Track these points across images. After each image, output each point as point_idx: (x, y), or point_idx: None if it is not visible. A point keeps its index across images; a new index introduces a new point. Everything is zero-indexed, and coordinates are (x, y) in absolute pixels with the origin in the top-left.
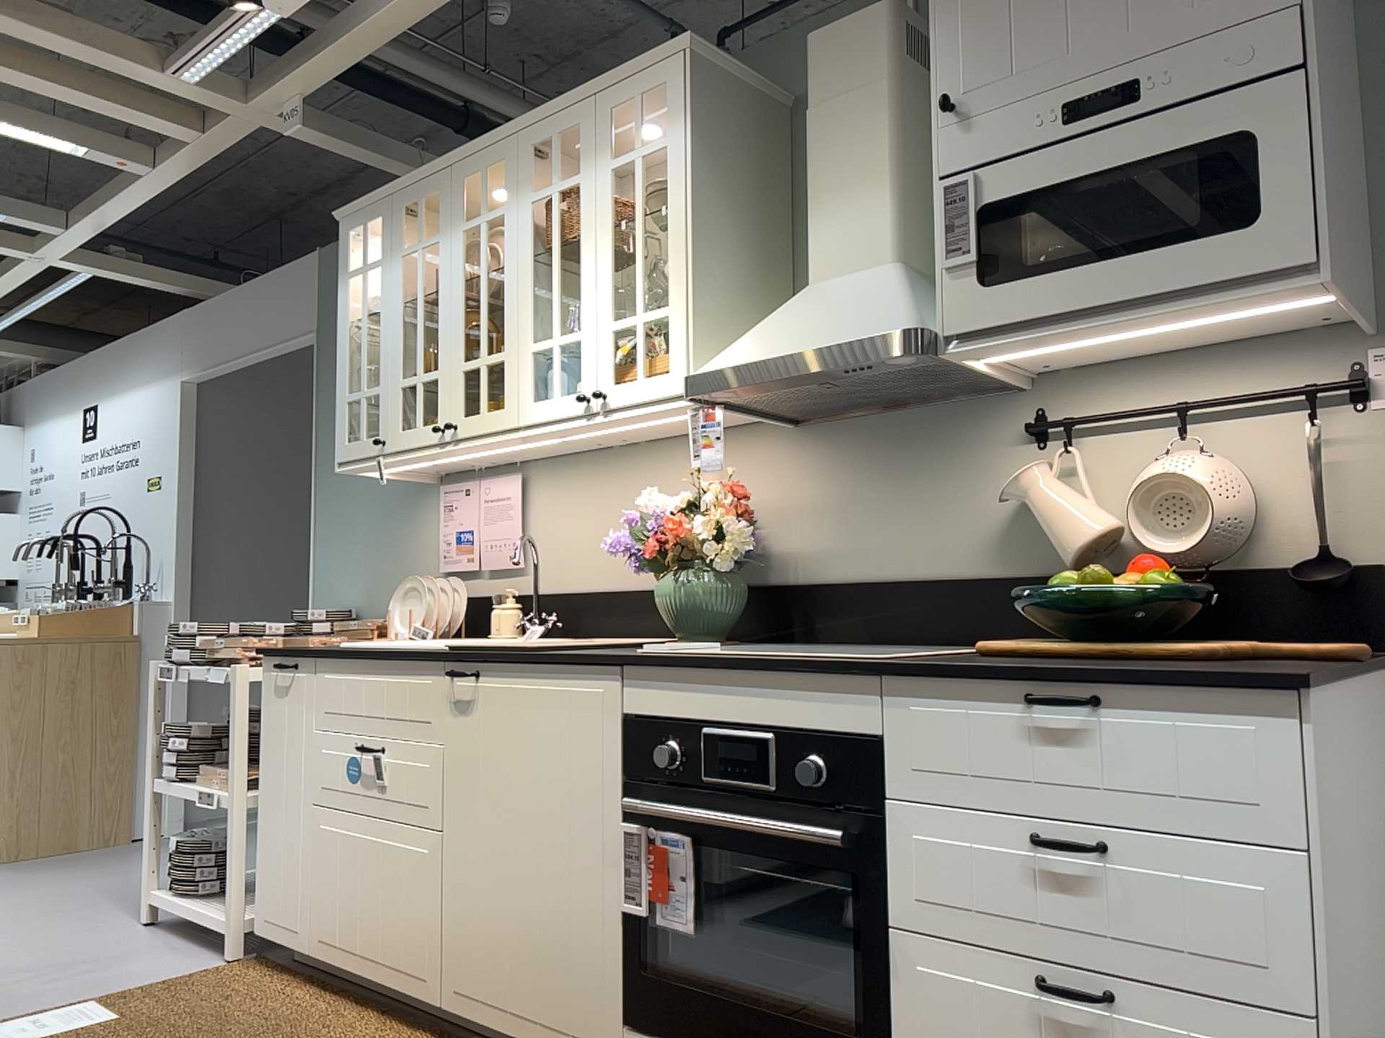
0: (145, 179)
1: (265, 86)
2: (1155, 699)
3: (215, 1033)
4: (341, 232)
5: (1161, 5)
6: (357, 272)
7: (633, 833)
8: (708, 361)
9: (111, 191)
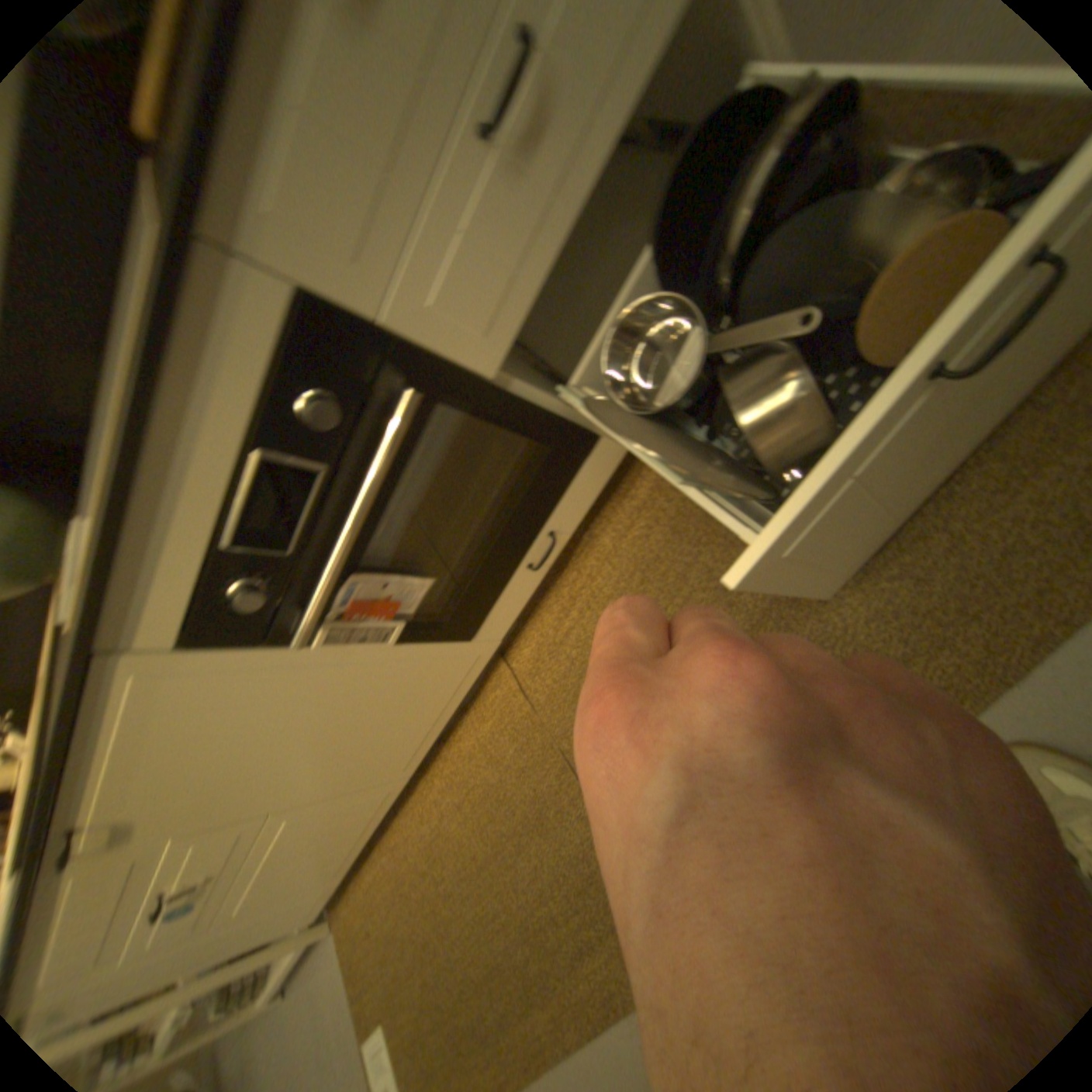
0: None
1: None
2: None
3: (407, 942)
4: None
5: None
6: None
7: (327, 635)
8: None
9: None
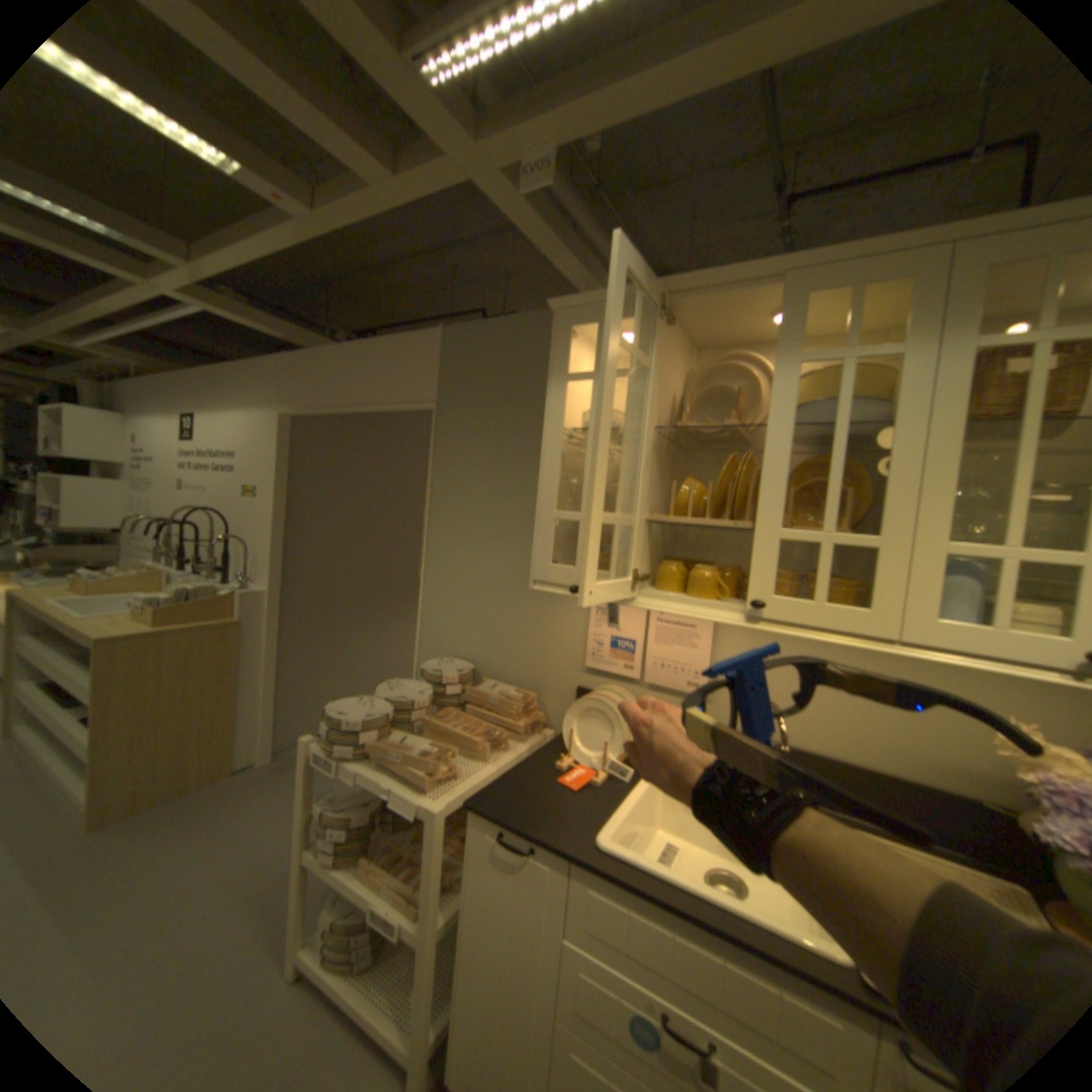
0: (289, 218)
1: (507, 115)
2: None
3: None
4: (553, 323)
5: None
6: (581, 375)
7: None
8: None
9: (240, 226)
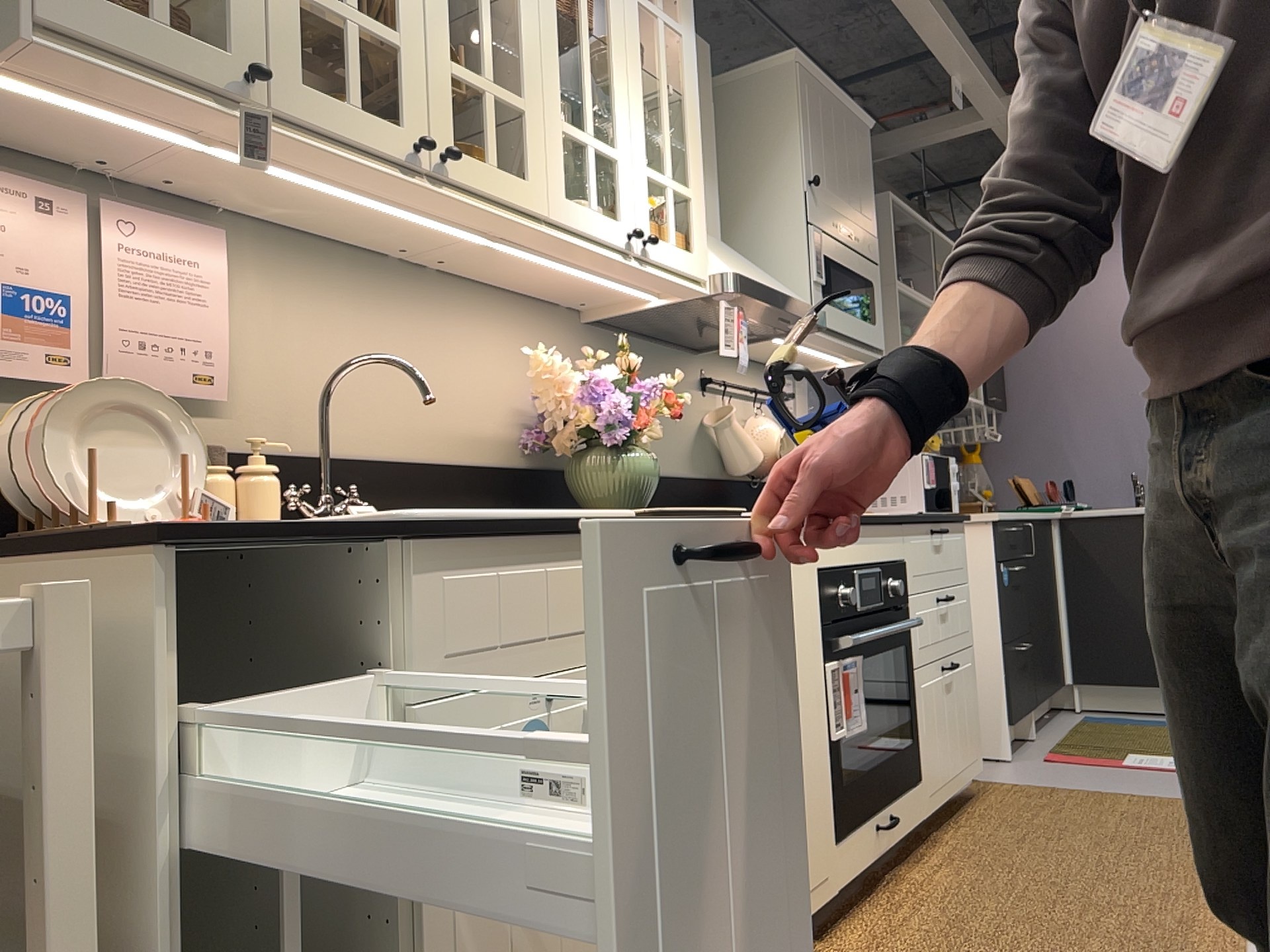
0: None
1: None
2: (951, 528)
3: None
4: None
5: (858, 204)
6: None
7: (835, 668)
8: (725, 265)
9: None
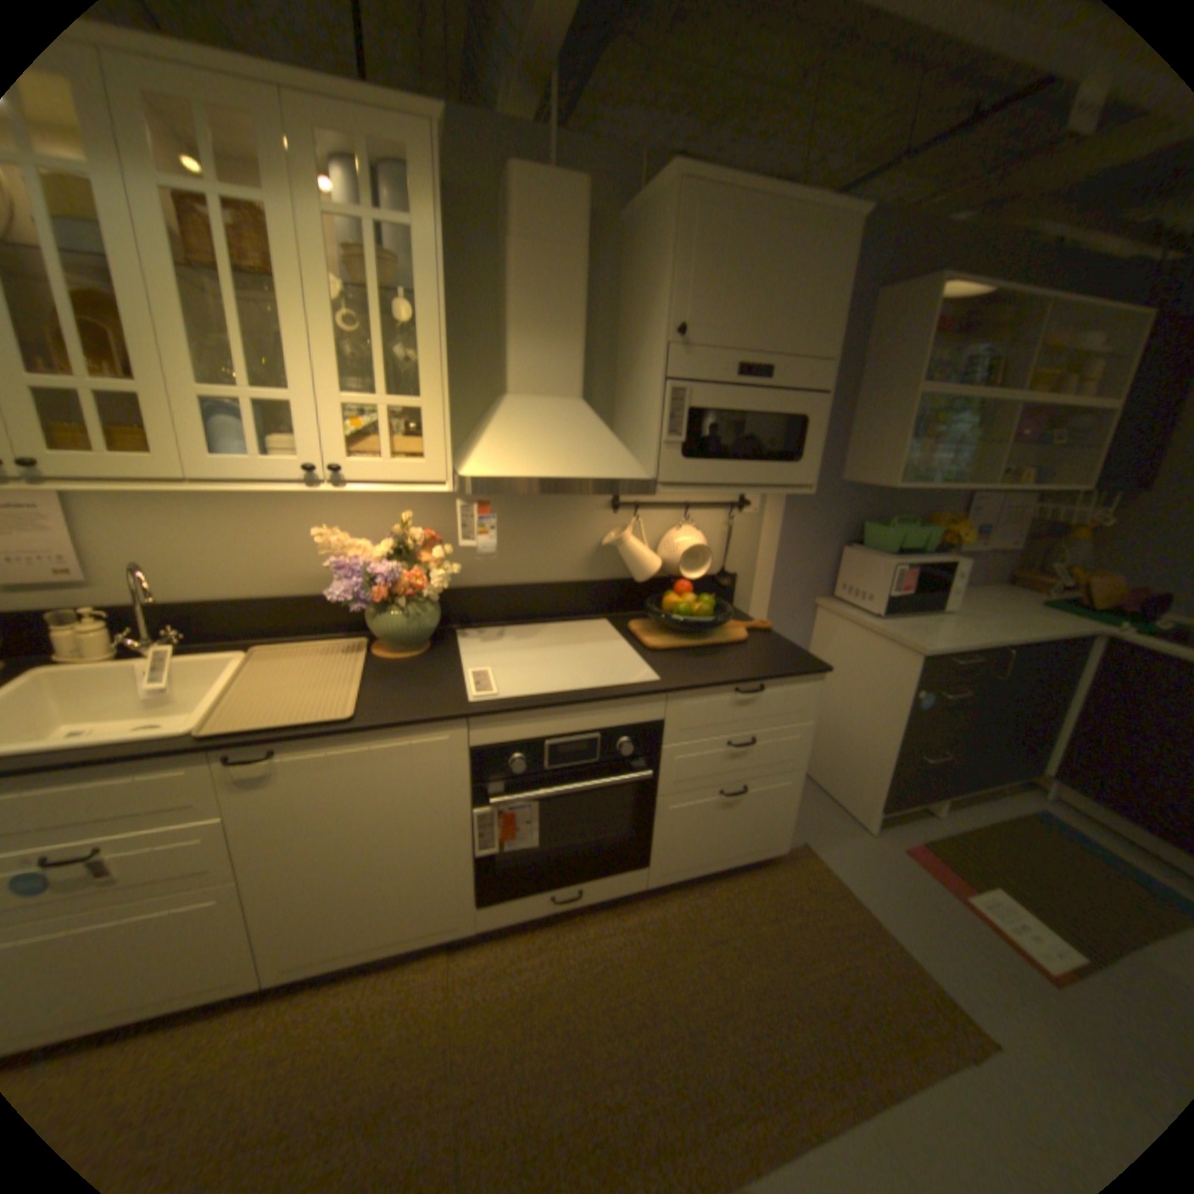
0: None
1: None
2: (782, 683)
3: None
4: None
5: (794, 328)
6: None
7: (485, 812)
8: (474, 462)
9: None
